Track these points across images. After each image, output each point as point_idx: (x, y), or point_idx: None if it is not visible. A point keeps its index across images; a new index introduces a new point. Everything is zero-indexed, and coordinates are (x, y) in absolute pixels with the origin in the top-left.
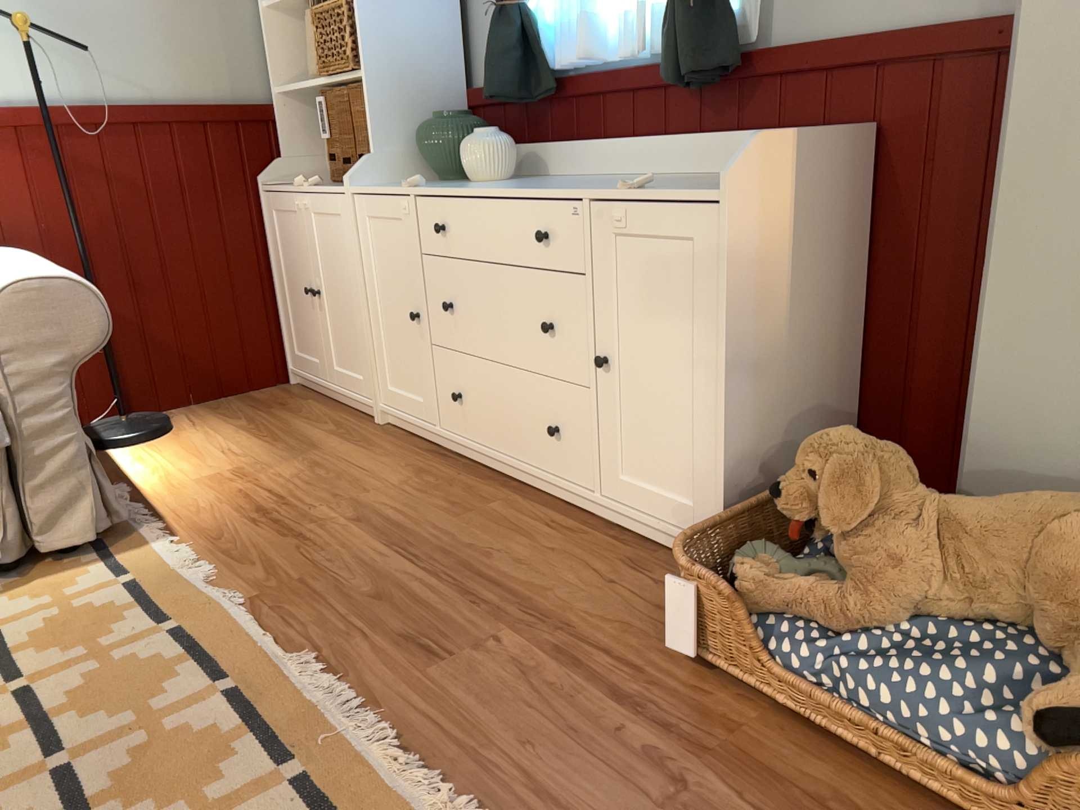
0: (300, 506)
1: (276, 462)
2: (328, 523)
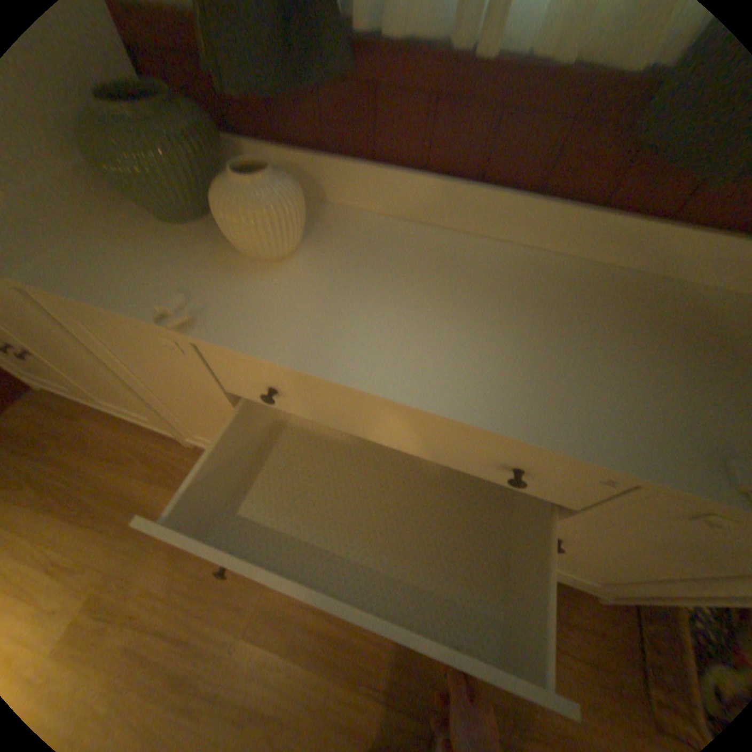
0: (216, 652)
1: (127, 565)
2: (268, 673)
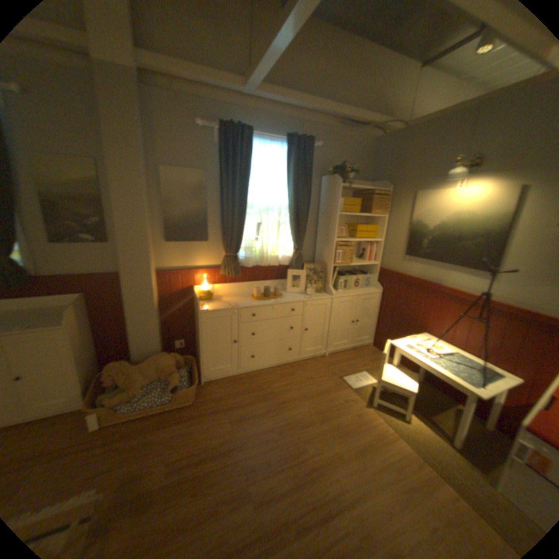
0: None
1: None
2: None
